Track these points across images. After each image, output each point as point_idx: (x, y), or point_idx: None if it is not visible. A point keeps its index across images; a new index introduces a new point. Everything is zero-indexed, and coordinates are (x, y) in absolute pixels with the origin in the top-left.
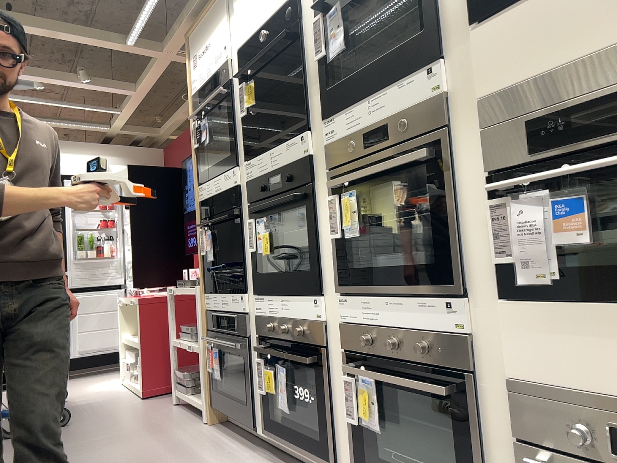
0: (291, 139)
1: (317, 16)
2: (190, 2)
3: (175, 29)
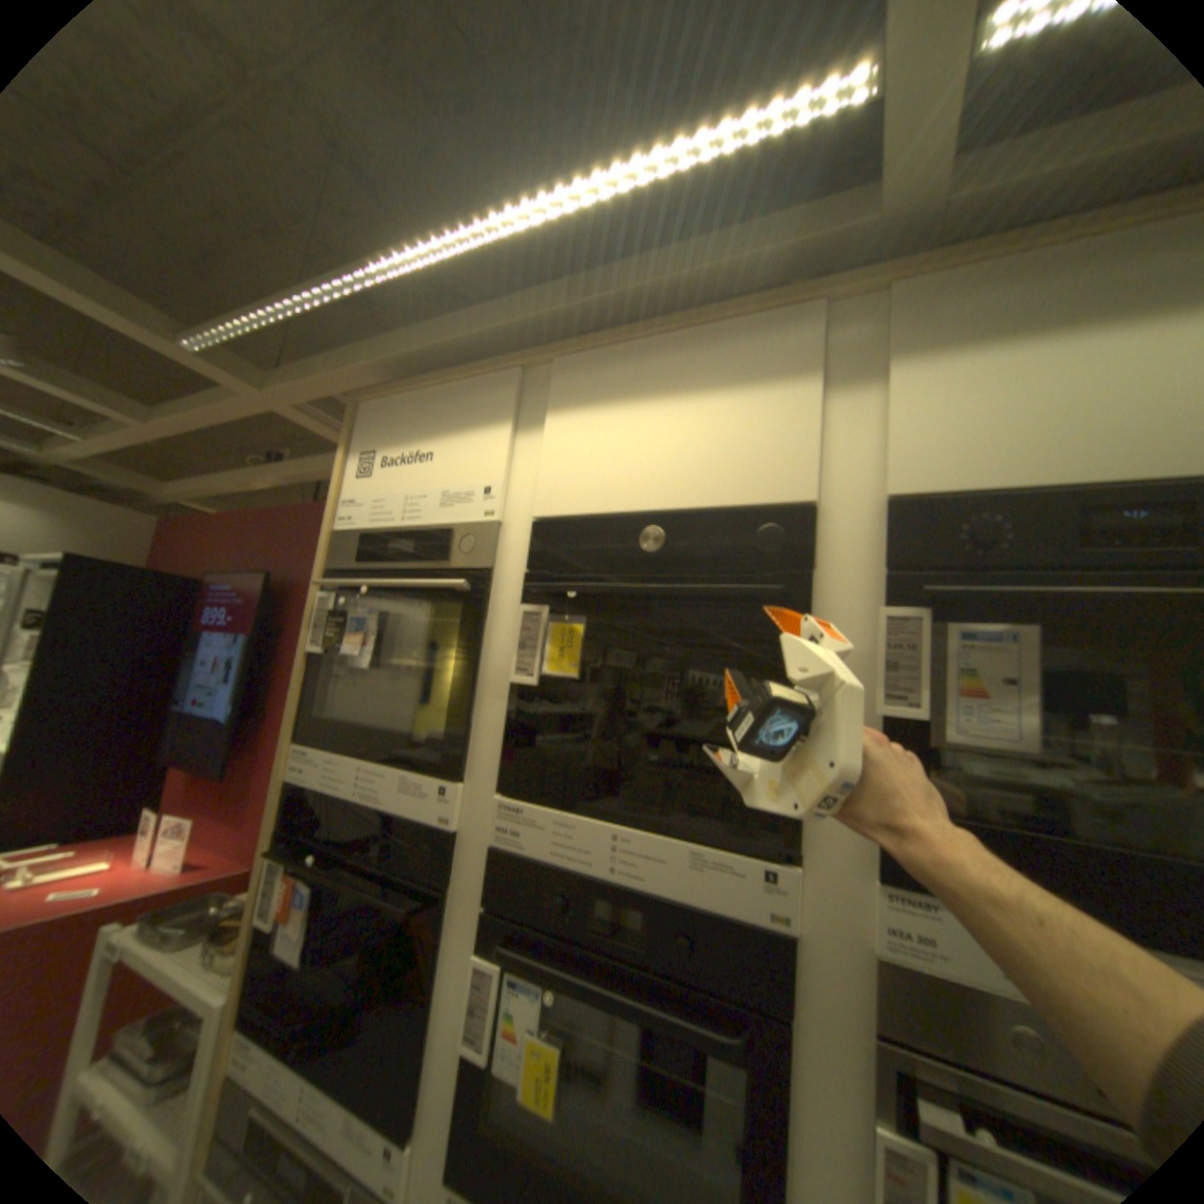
0: (724, 854)
1: (921, 606)
2: (391, 336)
3: (321, 366)
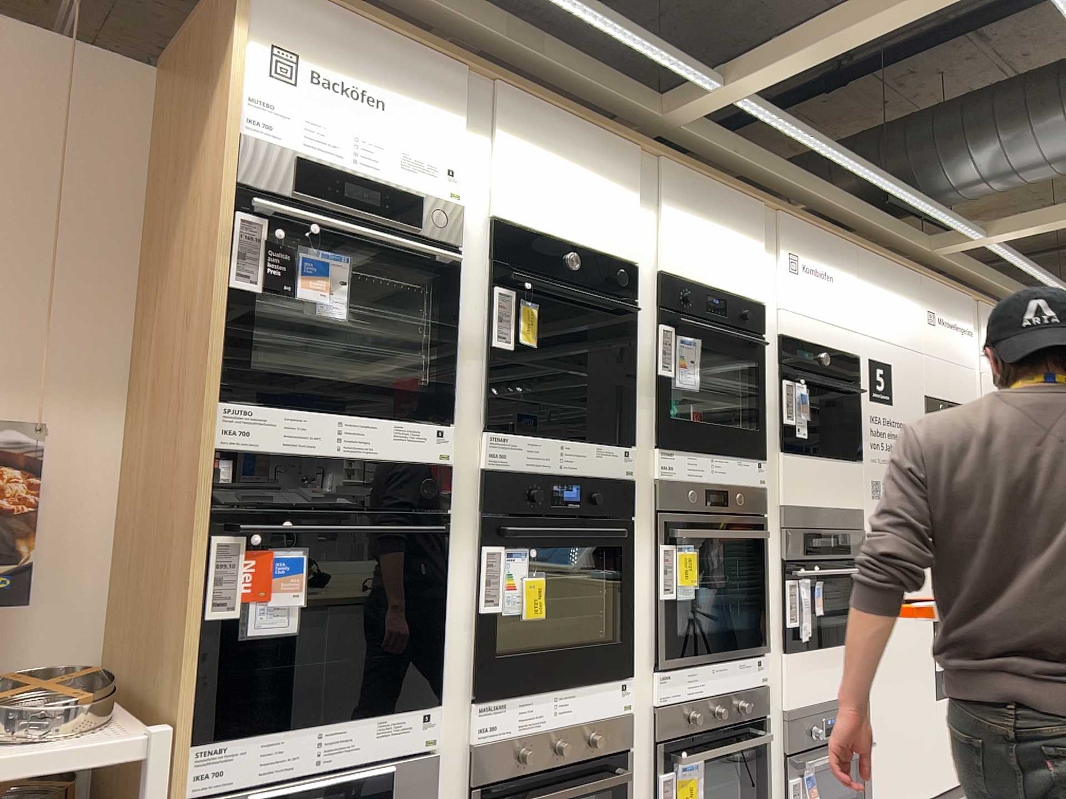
0: (606, 445)
1: (665, 330)
2: None
3: None
